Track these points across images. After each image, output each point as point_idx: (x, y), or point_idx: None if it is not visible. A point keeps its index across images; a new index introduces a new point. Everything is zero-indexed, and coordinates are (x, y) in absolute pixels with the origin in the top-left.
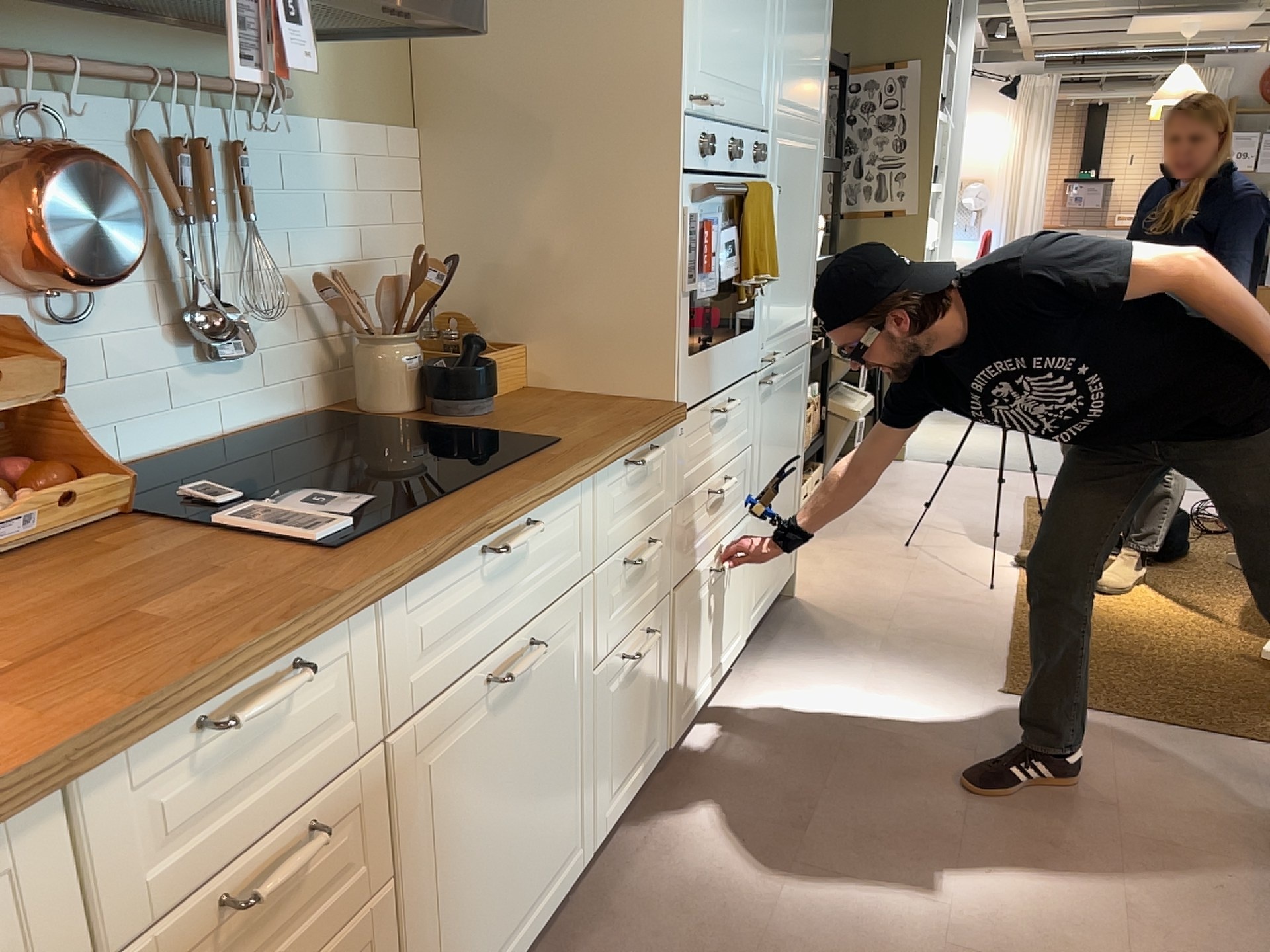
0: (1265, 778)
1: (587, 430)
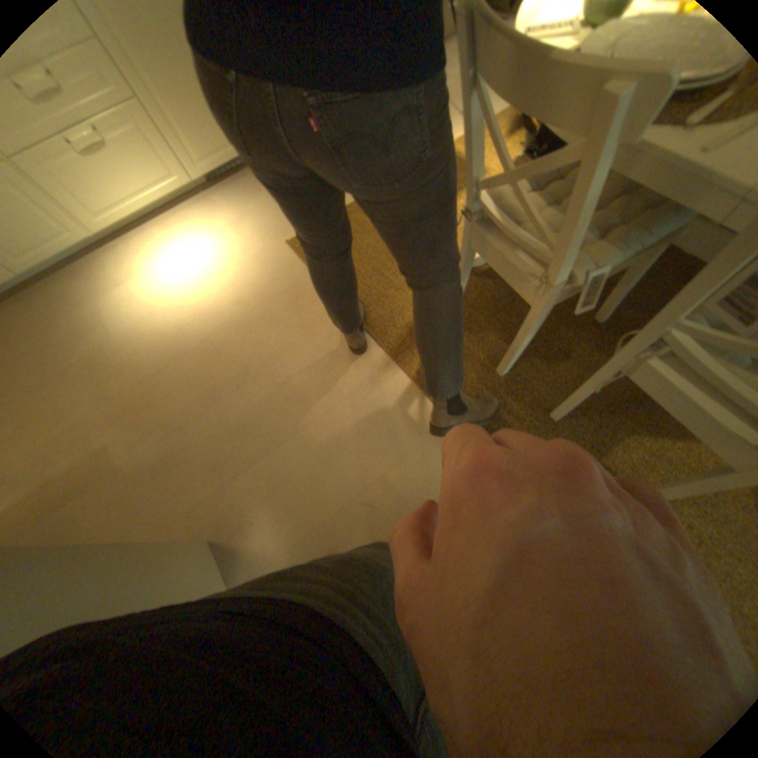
0: (321, 339)
1: None
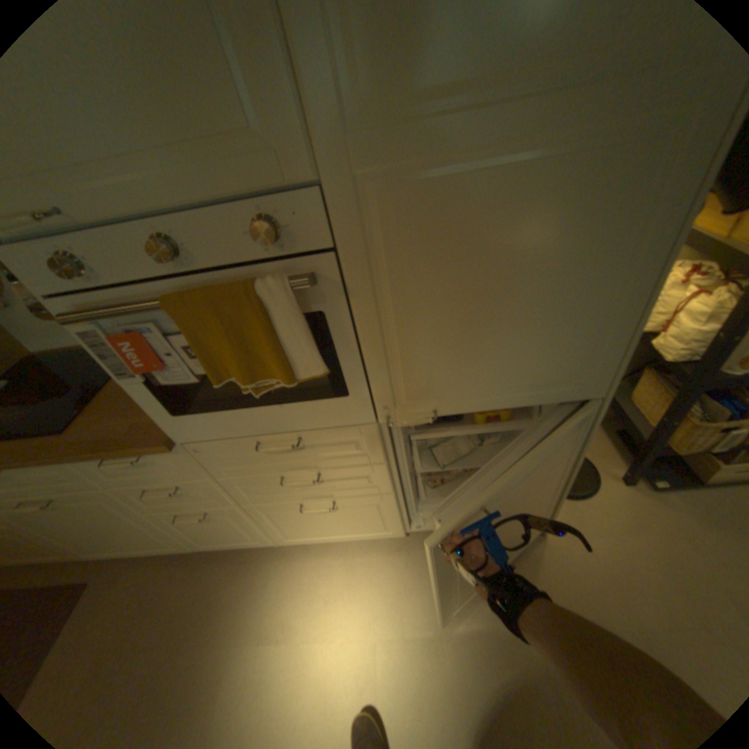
0: None
1: (85, 434)
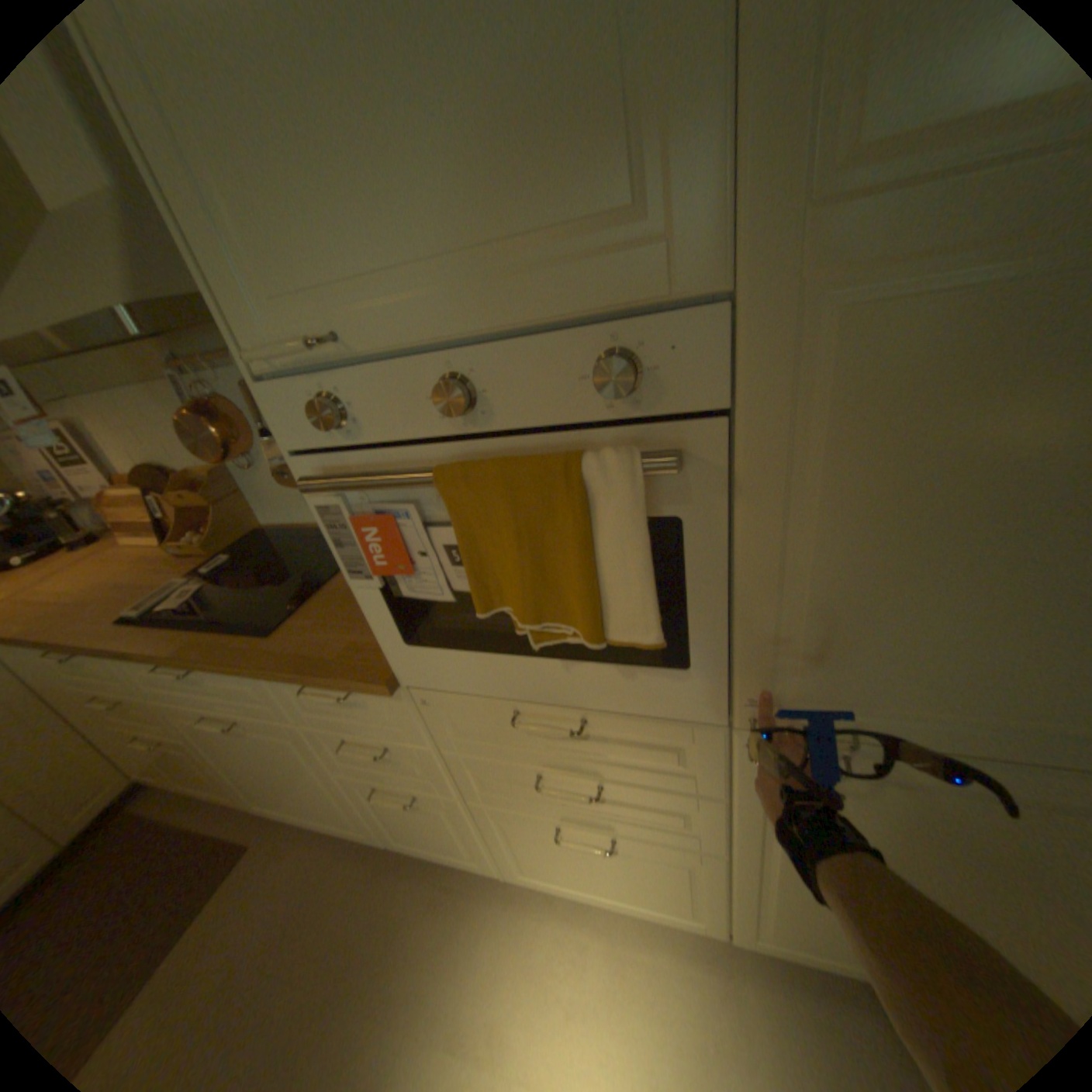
0: None
1: (294, 644)
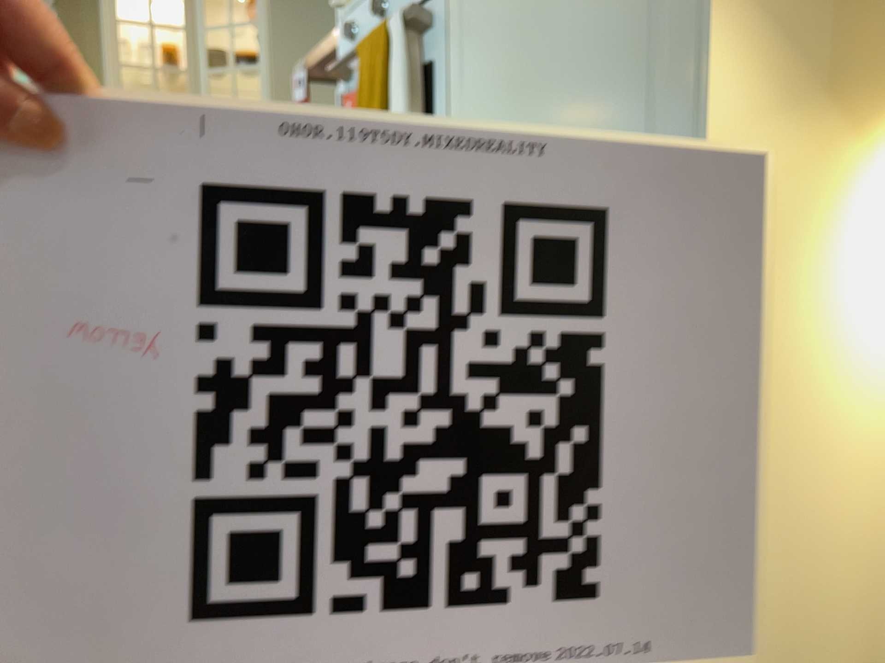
0: None
1: None
